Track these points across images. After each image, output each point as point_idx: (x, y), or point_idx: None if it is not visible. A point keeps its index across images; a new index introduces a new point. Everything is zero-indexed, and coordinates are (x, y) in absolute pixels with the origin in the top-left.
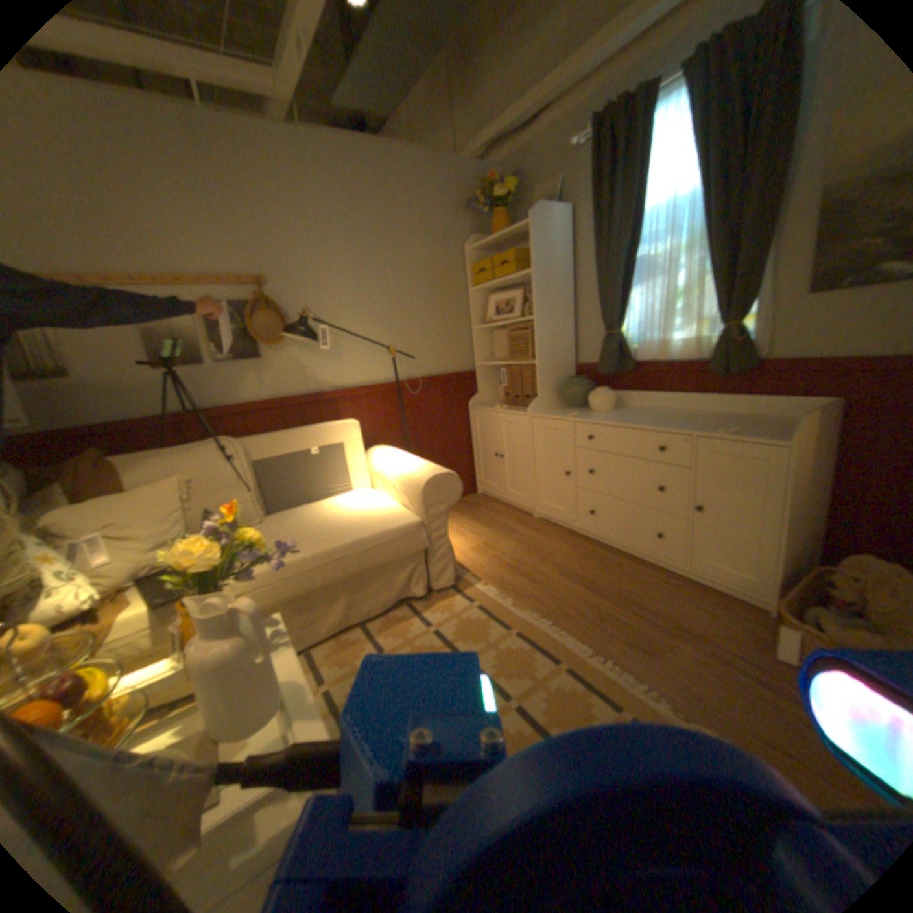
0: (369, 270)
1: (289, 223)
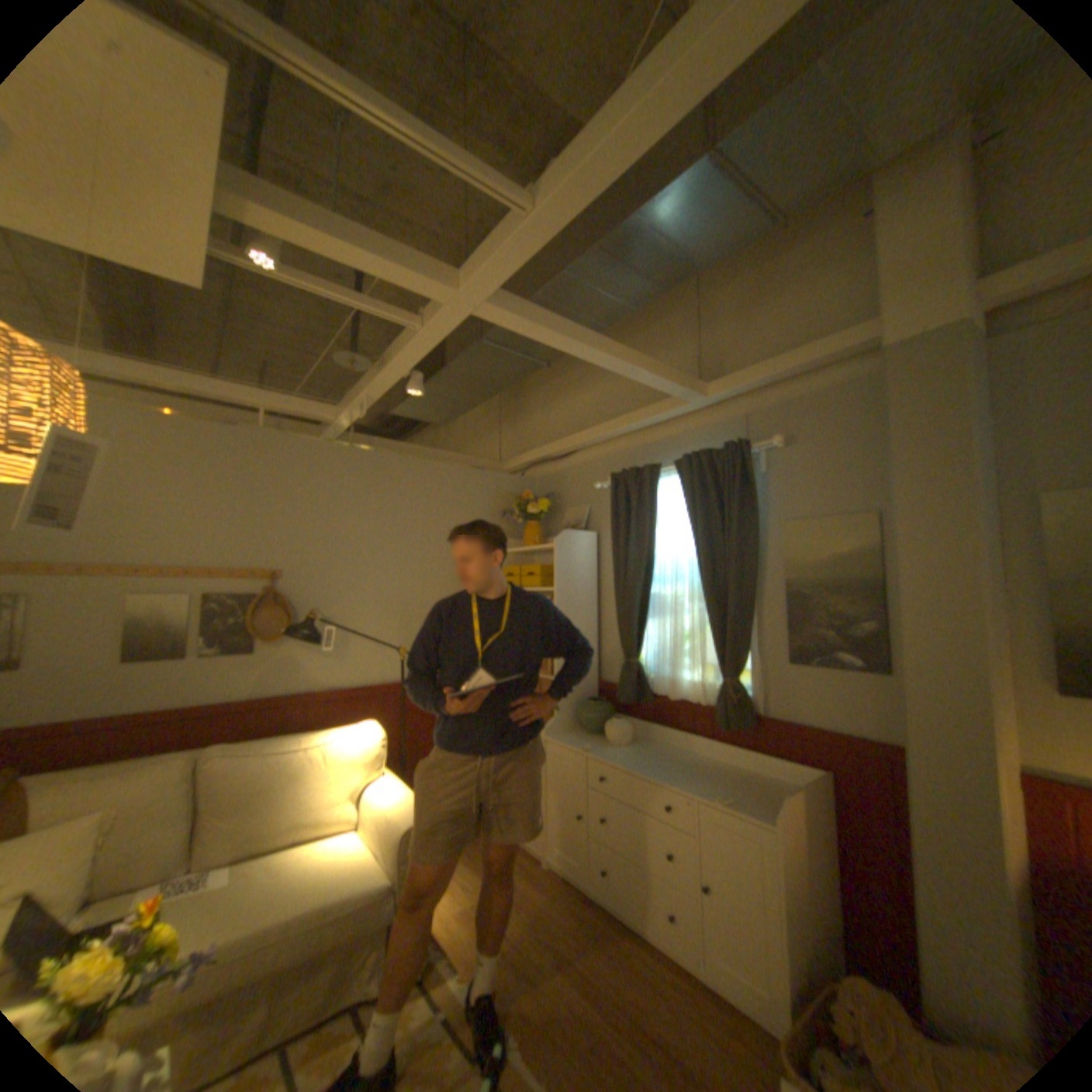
0: (395, 570)
1: (322, 526)
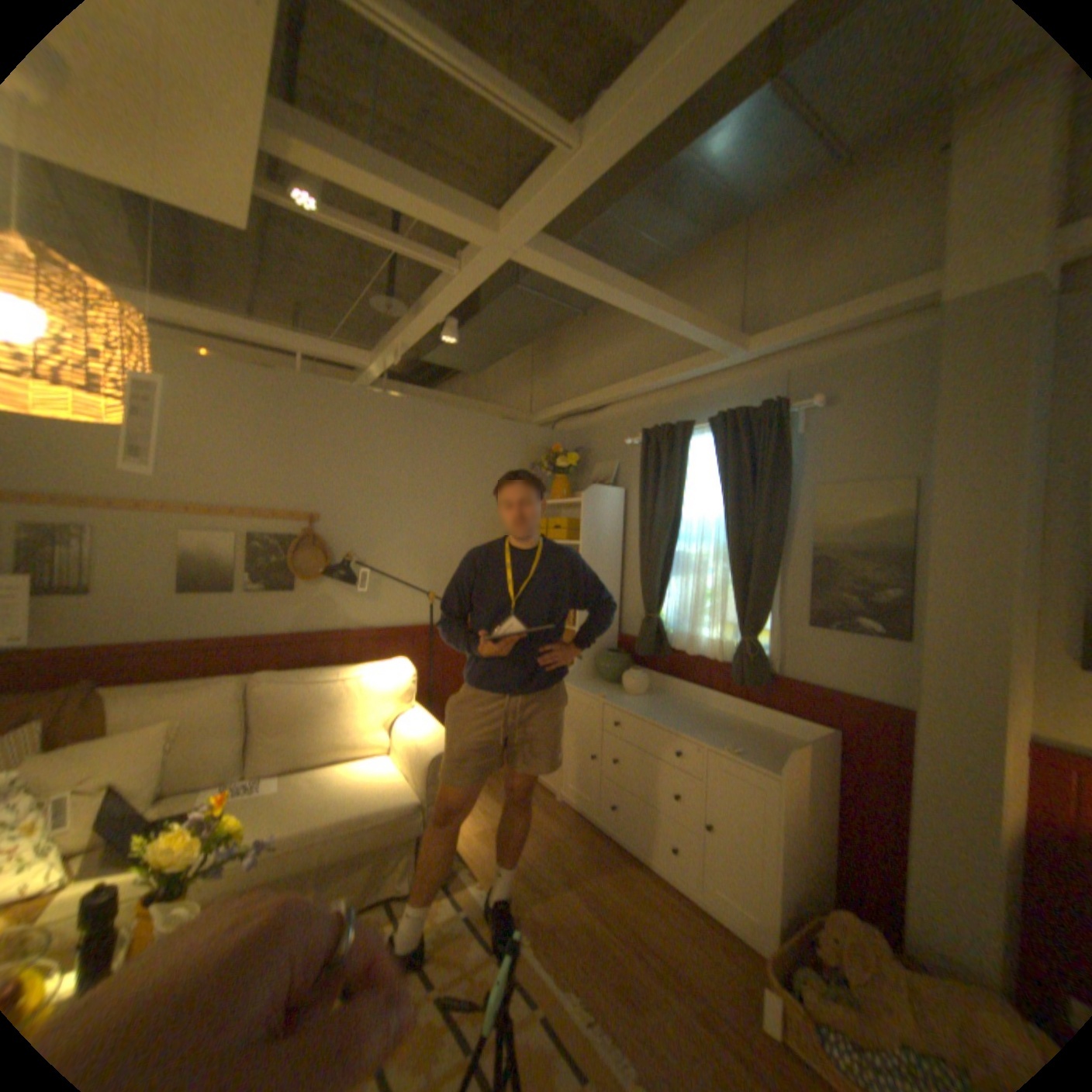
0: (425, 517)
1: (356, 471)
